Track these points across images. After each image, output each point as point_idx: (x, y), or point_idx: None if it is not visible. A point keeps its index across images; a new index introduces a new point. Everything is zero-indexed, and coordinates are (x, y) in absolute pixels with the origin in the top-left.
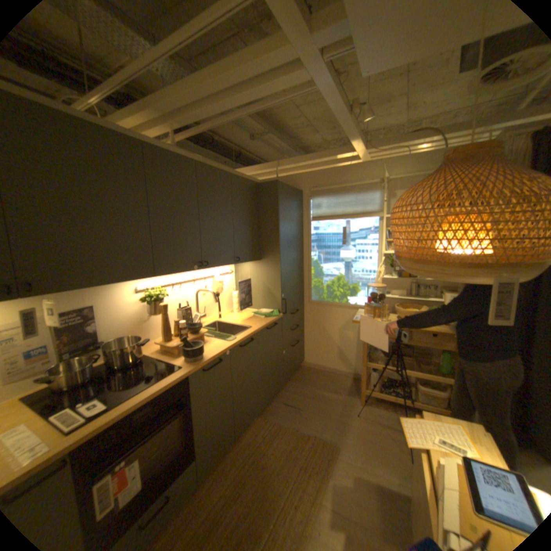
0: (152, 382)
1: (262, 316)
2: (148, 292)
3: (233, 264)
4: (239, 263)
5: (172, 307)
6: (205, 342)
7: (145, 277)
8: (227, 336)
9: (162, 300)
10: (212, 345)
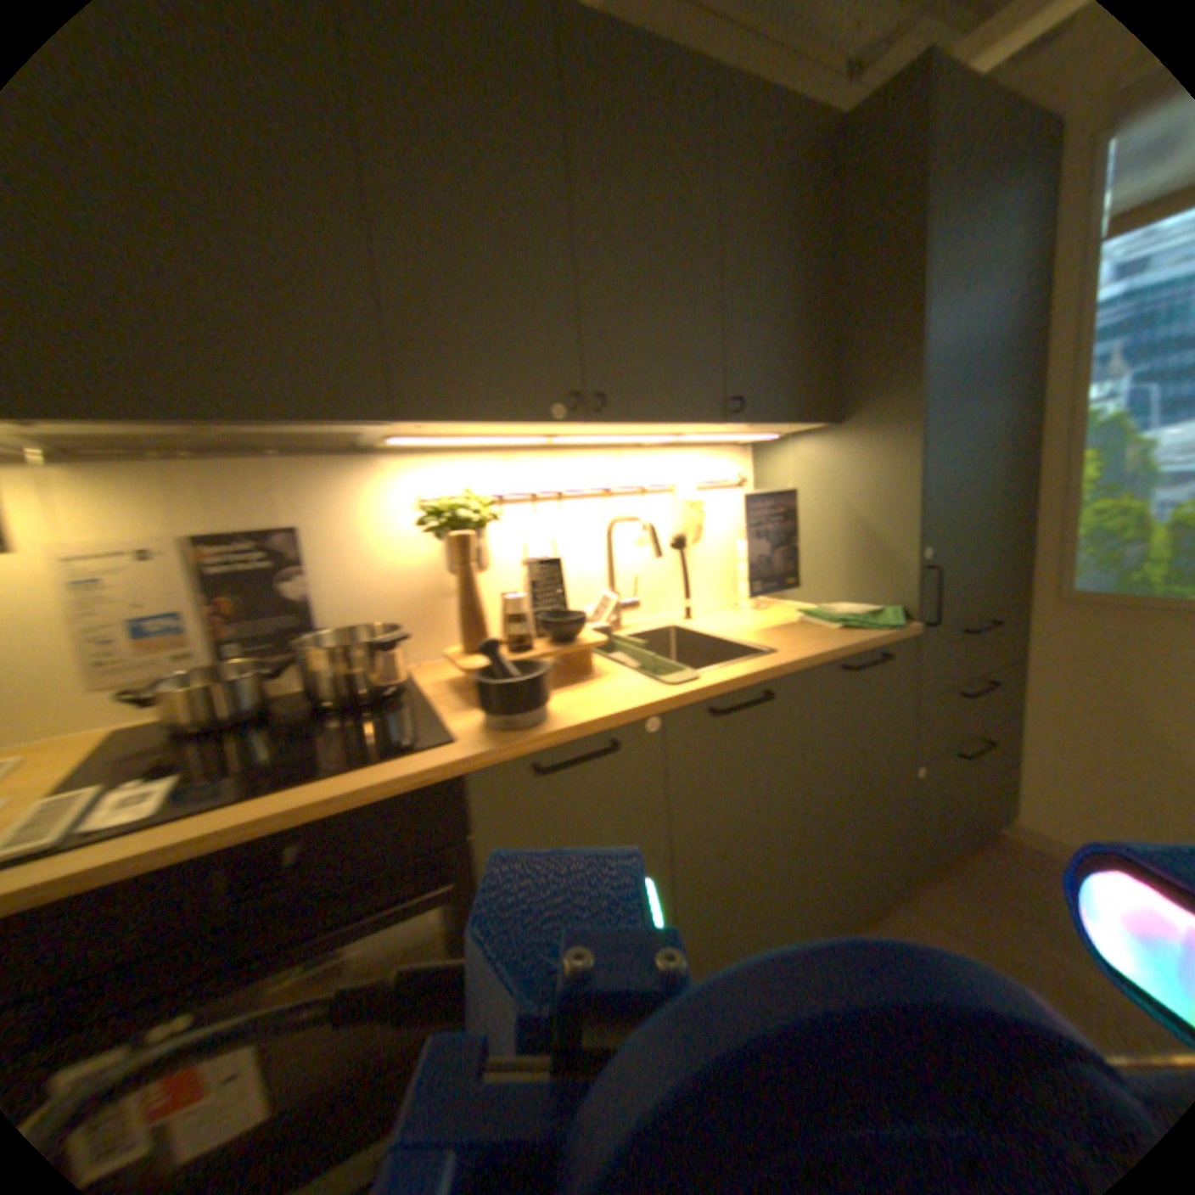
0: (344, 764)
1: (834, 621)
2: (446, 501)
3: (728, 425)
4: (748, 423)
5: (525, 559)
6: (595, 672)
7: (377, 423)
8: (675, 666)
9: (484, 529)
10: (608, 684)
